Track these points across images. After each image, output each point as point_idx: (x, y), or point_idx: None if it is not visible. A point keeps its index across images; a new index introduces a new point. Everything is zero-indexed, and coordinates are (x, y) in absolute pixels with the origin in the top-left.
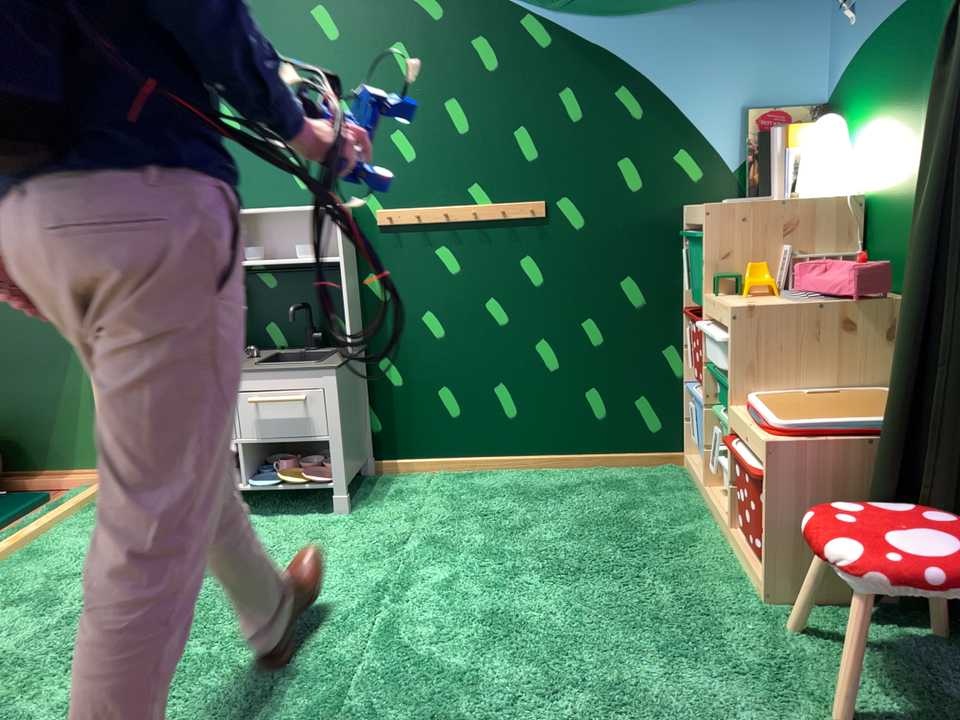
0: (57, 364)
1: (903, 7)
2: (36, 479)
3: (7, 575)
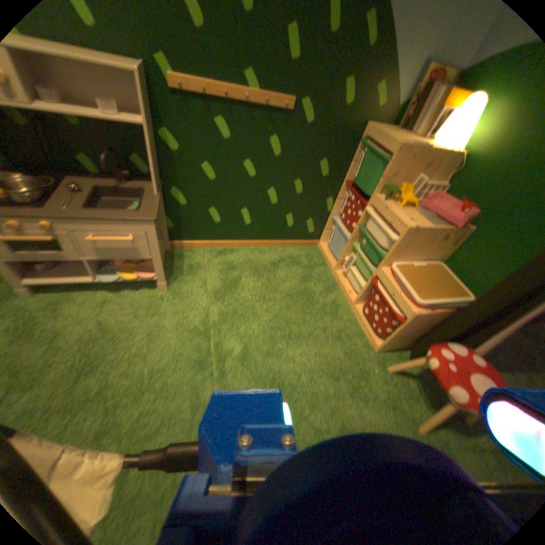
0: None
1: None
2: None
3: None
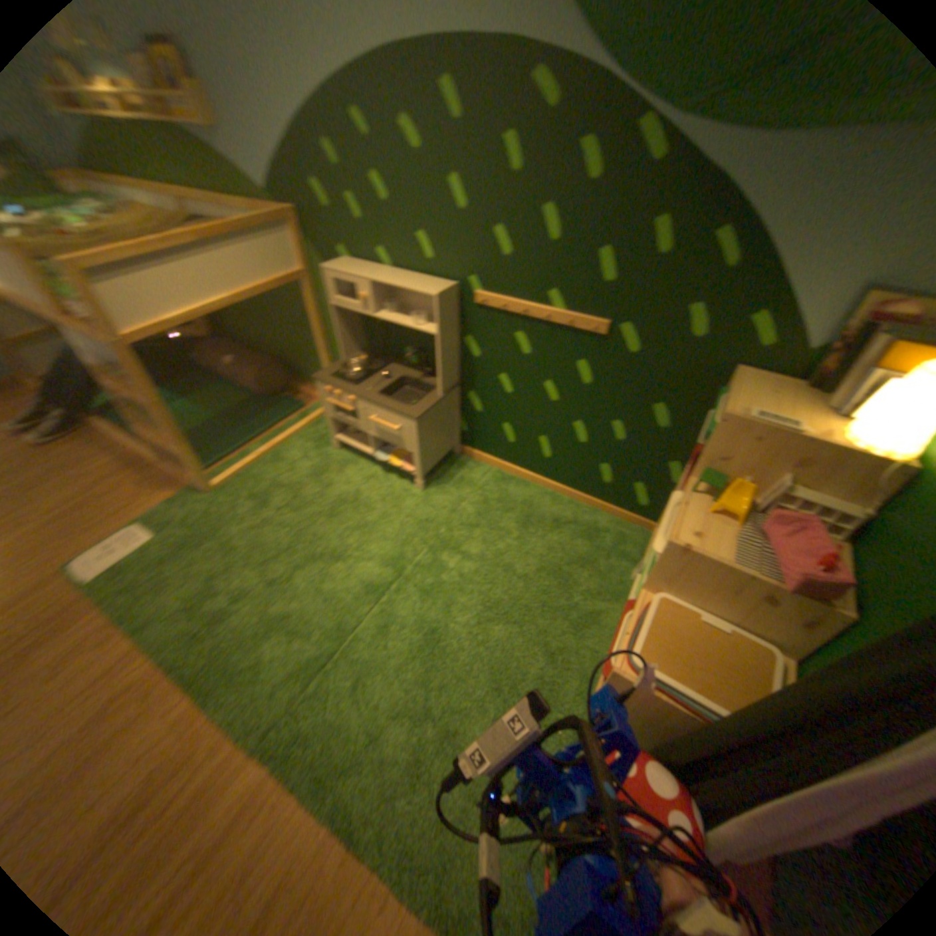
0: (308, 333)
1: None
2: (306, 390)
3: (262, 471)
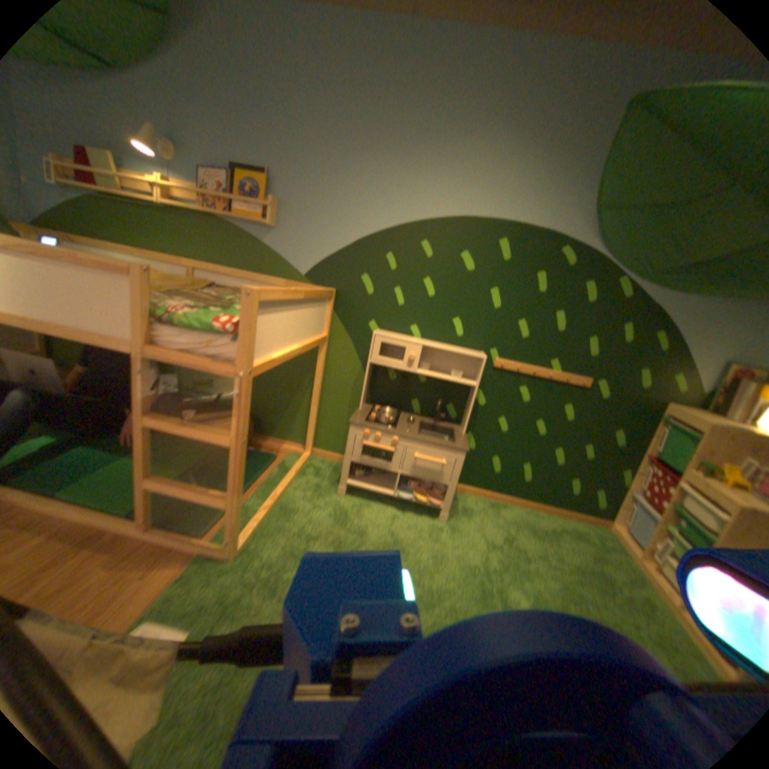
0: (292, 386)
1: None
2: (266, 440)
3: (276, 524)
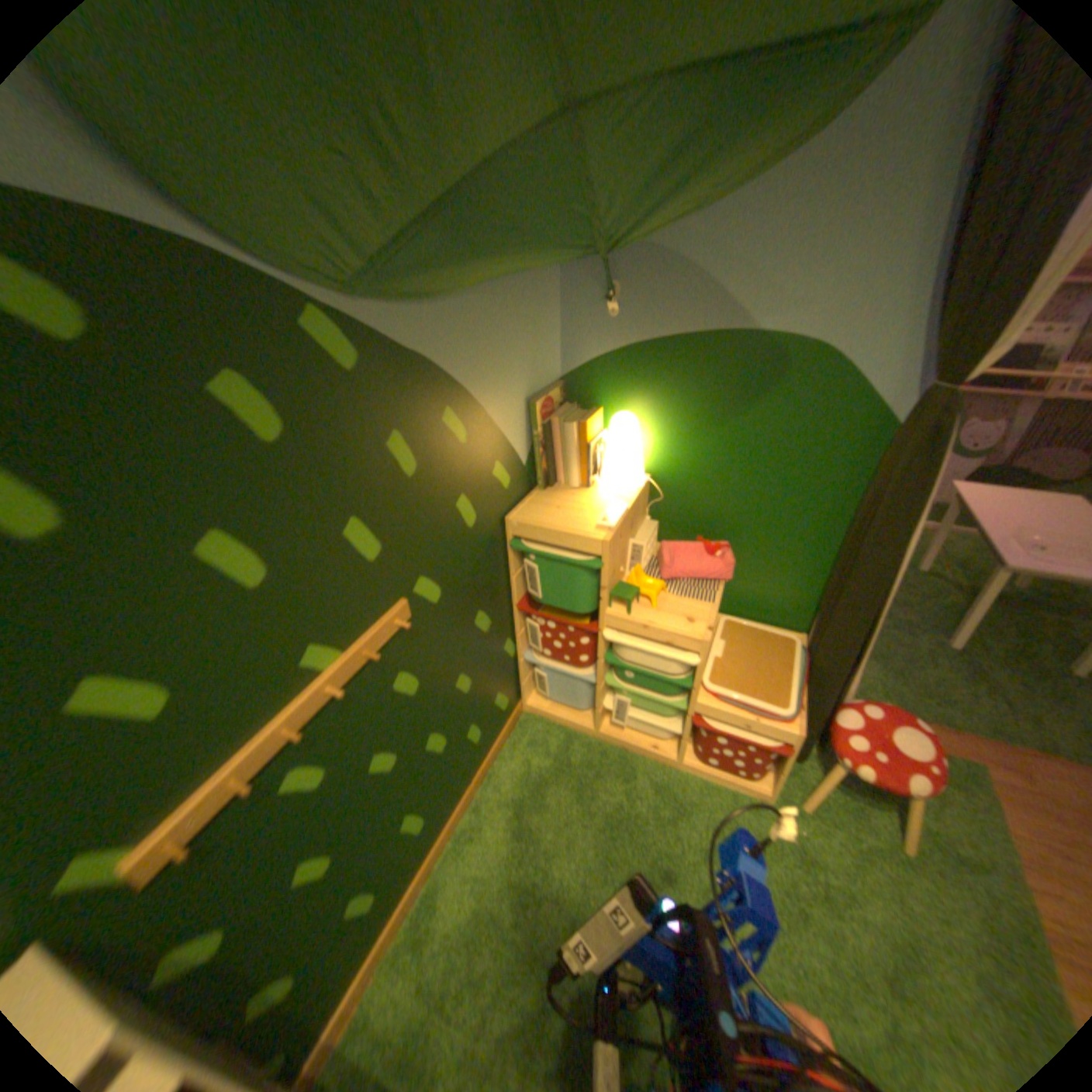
0: None
1: (718, 335)
2: None
3: None
